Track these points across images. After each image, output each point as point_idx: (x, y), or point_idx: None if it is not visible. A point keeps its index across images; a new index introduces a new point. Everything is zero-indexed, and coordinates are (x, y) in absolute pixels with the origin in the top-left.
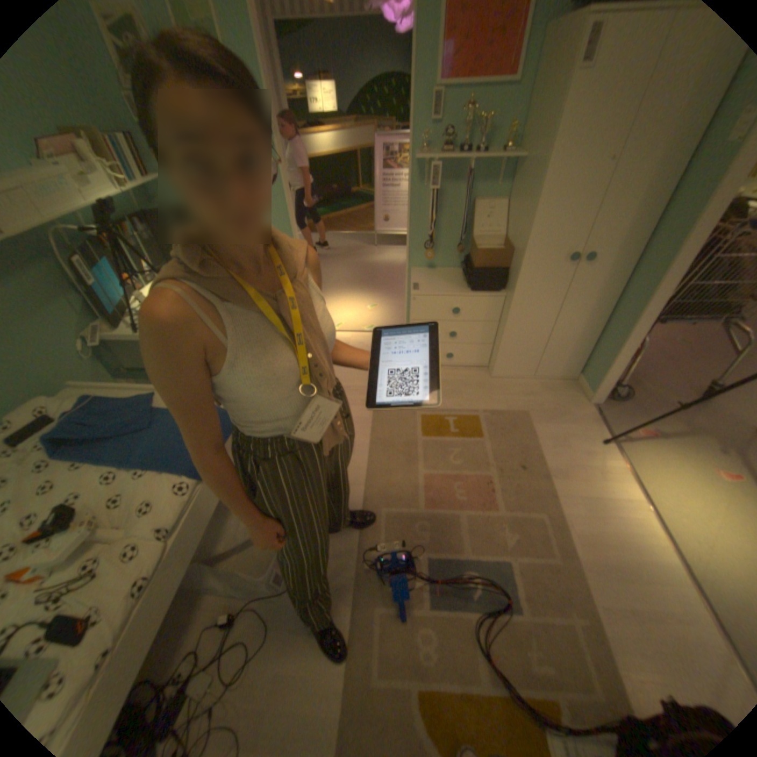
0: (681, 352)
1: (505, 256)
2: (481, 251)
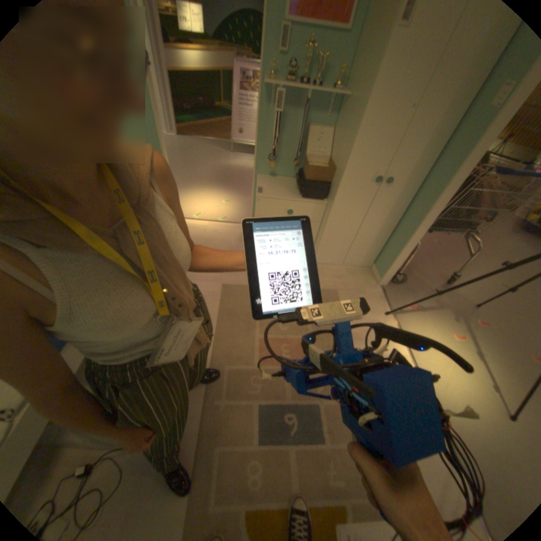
0: (435, 251)
1: (329, 173)
2: (311, 167)
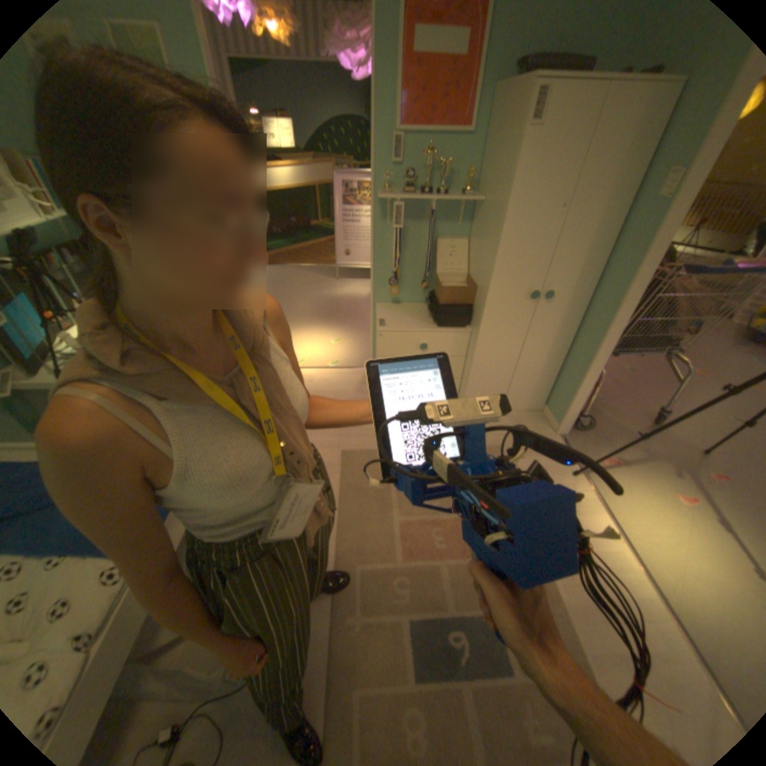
0: (630, 380)
1: (469, 294)
2: (445, 288)
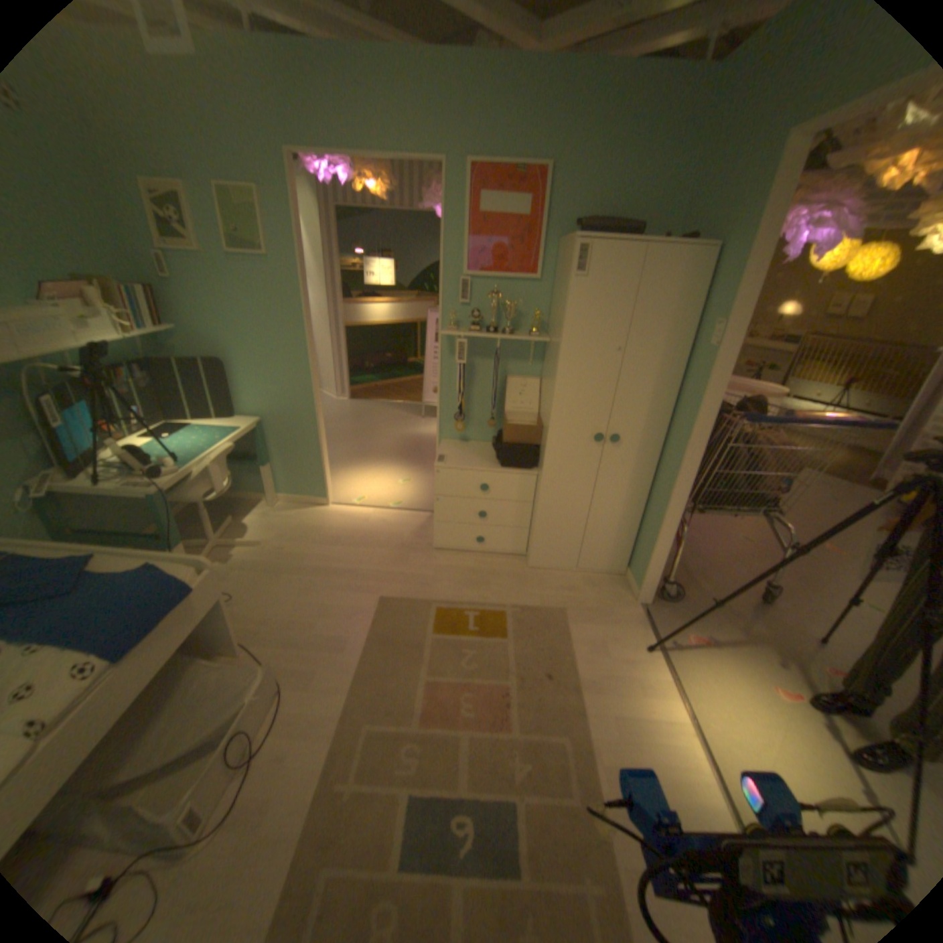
0: (741, 550)
1: (534, 433)
2: (508, 426)
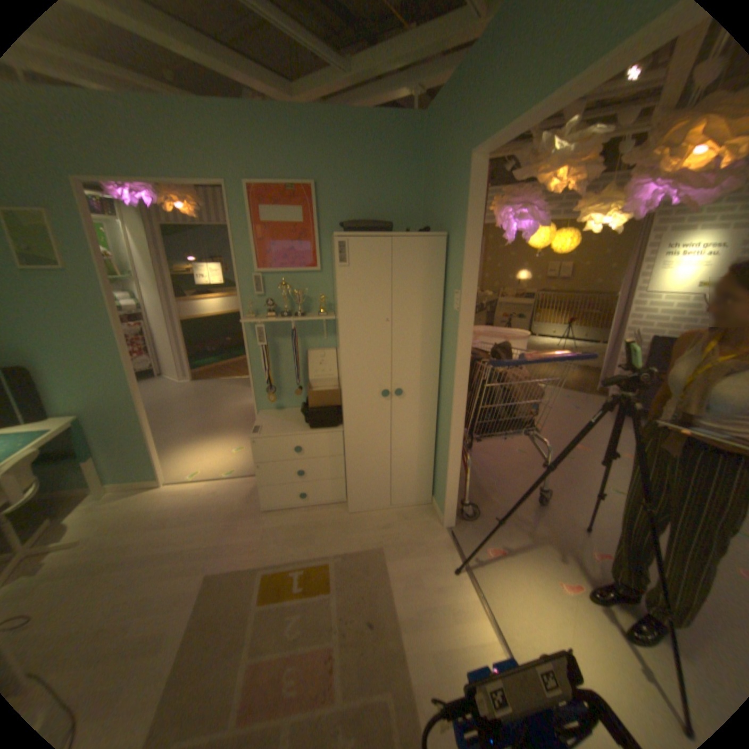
0: (518, 462)
1: (334, 396)
2: (311, 393)
